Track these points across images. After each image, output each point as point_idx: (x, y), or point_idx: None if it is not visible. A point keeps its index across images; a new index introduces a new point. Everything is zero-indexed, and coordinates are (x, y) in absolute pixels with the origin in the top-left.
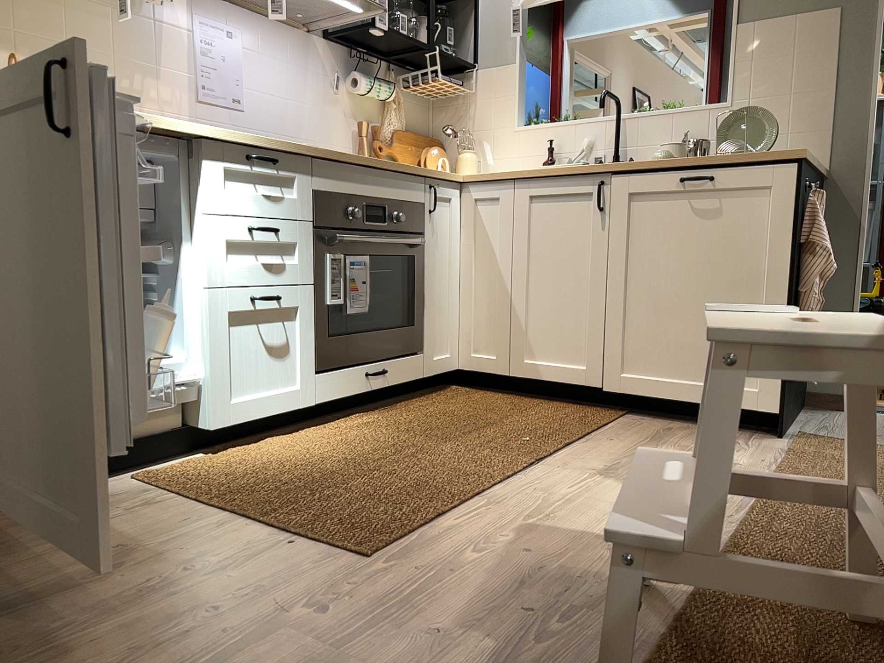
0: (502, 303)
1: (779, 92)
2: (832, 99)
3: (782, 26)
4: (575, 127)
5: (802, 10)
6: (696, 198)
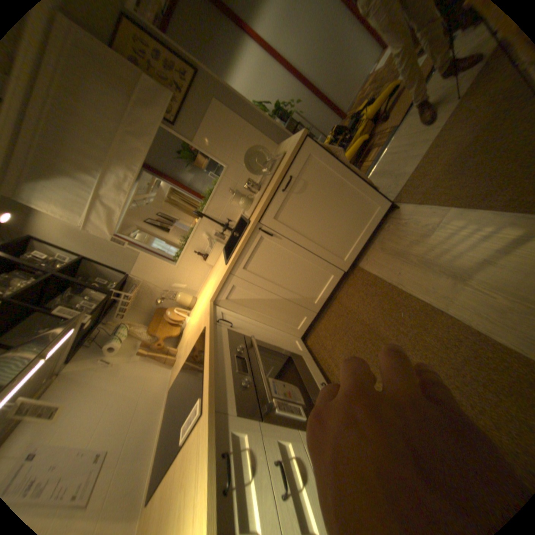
0: (286, 304)
1: (236, 142)
2: (252, 124)
3: (208, 123)
4: (195, 237)
5: (205, 111)
6: (296, 188)
